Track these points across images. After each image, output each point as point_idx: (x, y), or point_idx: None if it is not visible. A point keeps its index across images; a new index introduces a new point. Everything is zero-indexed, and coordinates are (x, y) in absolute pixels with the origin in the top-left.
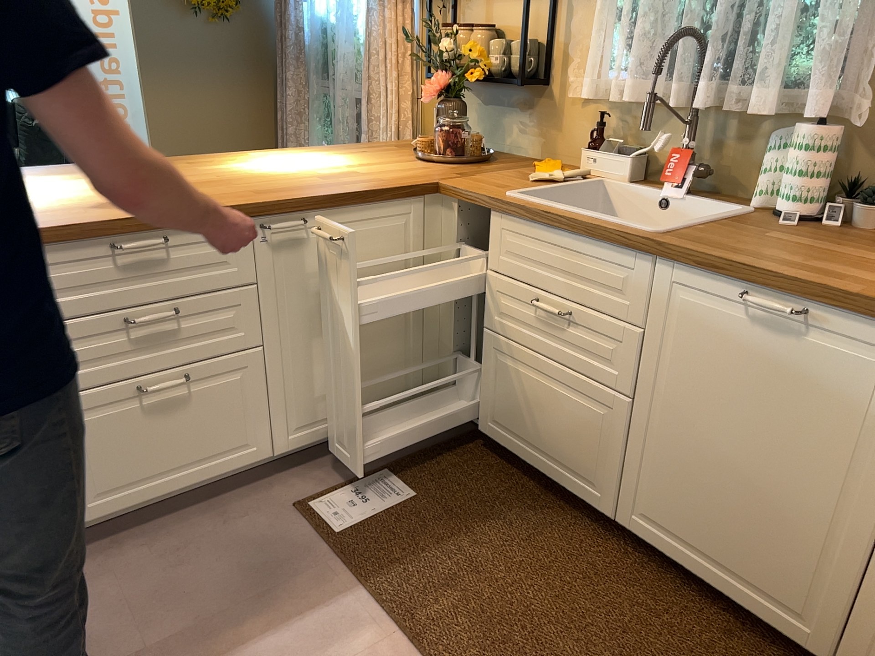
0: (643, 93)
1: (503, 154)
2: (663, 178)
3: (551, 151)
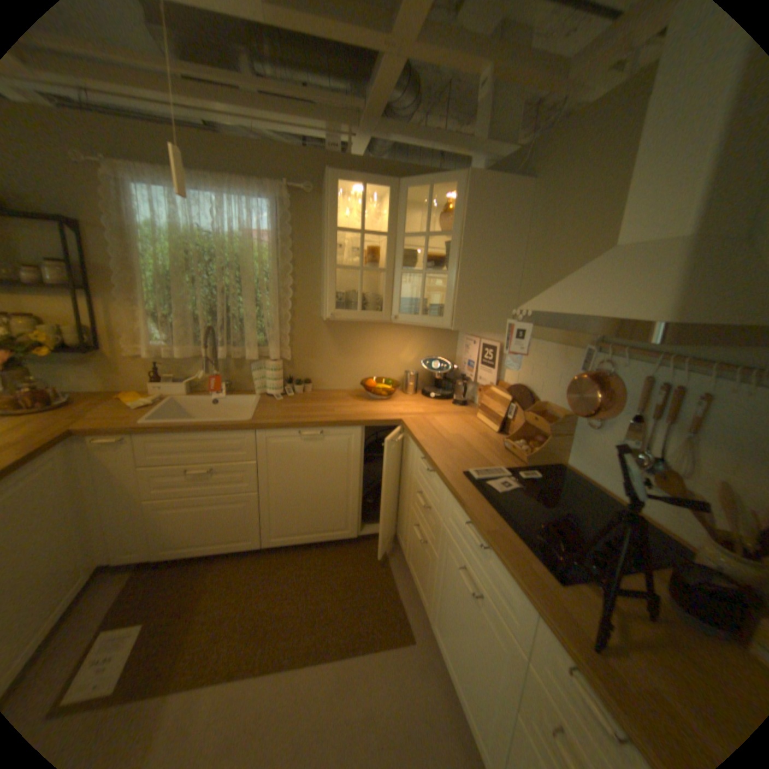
0: (188, 353)
1: (69, 393)
2: (212, 390)
3: (115, 385)
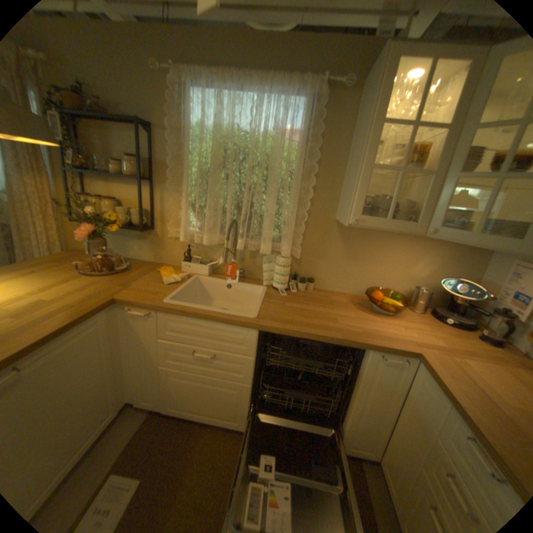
0: (213, 240)
1: (131, 259)
2: (227, 275)
3: (160, 258)
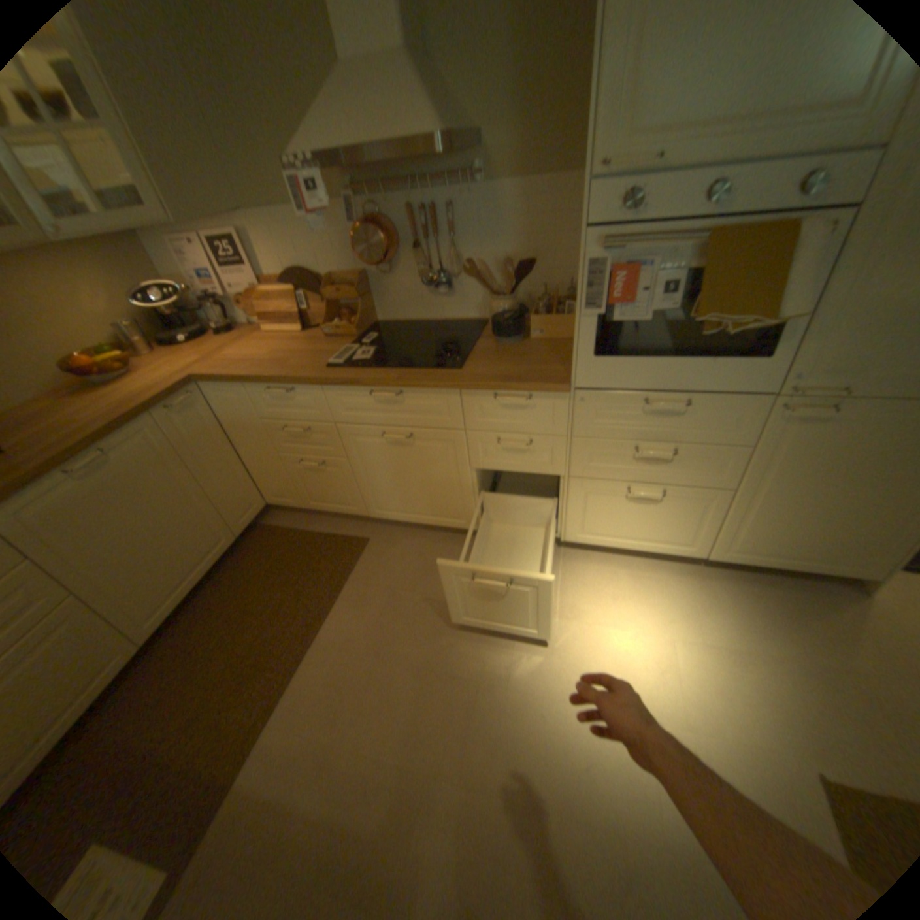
0: None
1: None
2: None
3: None
